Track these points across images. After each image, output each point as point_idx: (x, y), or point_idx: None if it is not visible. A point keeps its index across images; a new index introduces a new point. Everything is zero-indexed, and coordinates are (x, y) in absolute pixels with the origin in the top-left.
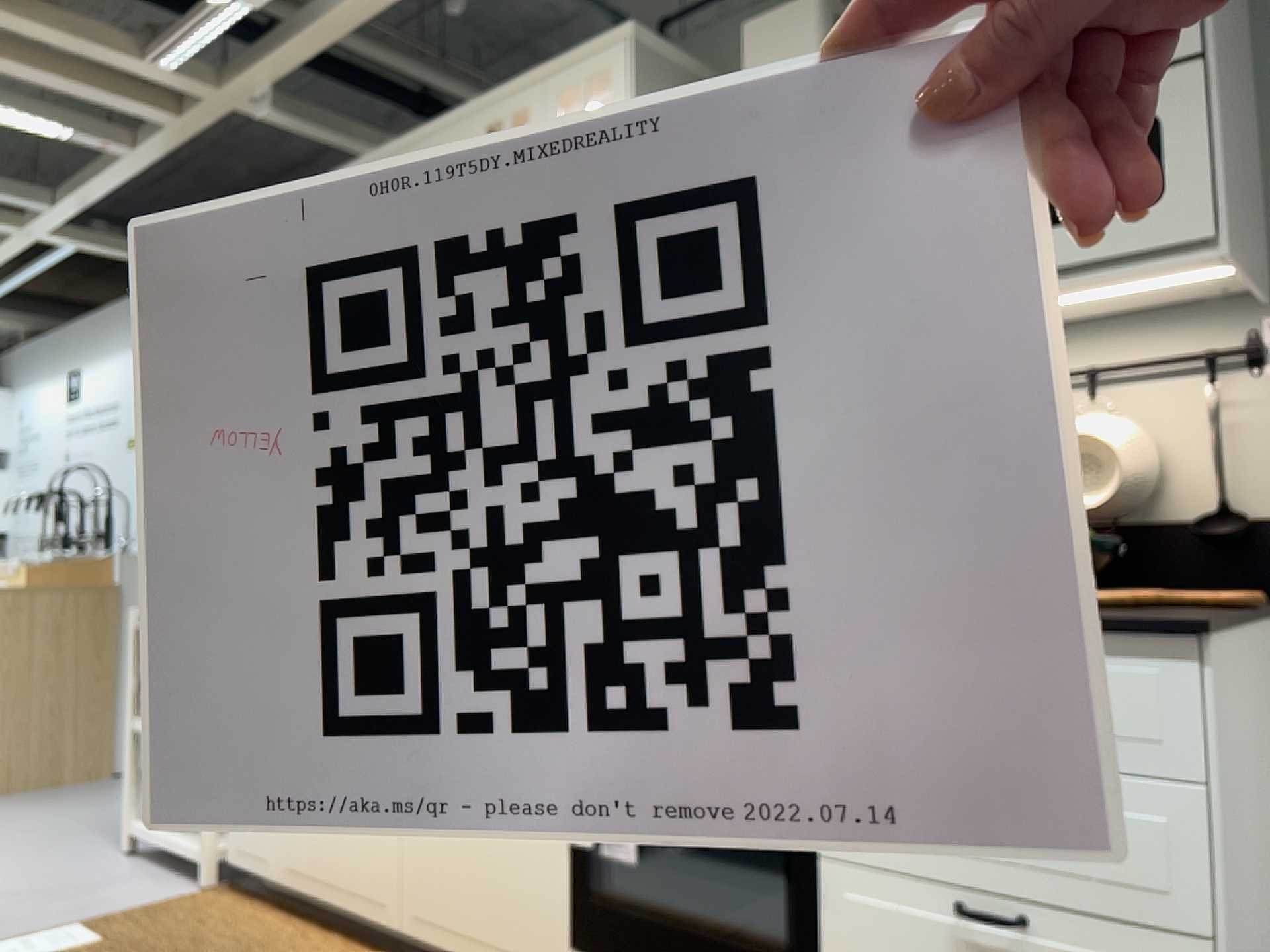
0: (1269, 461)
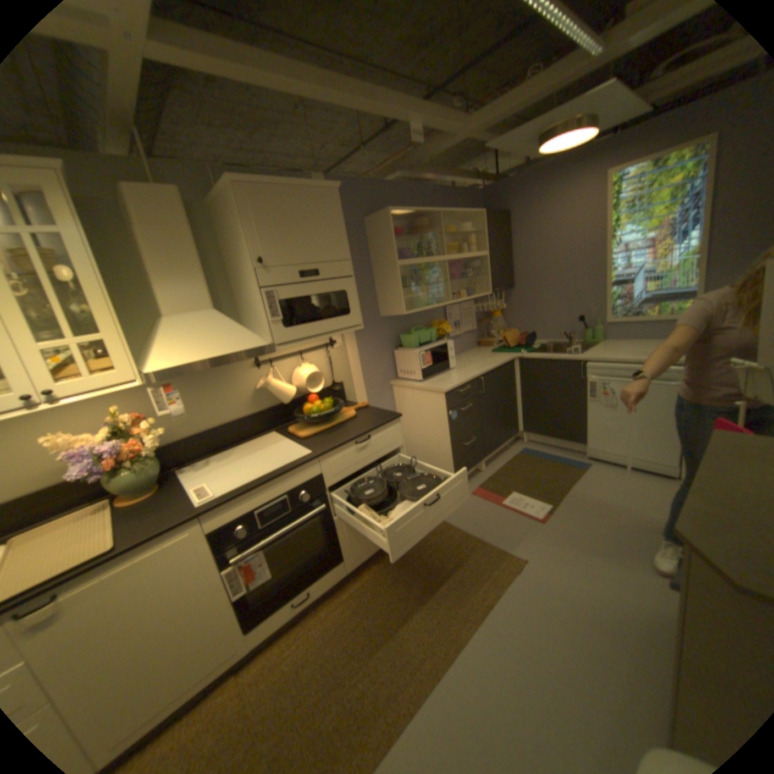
0: (338, 369)
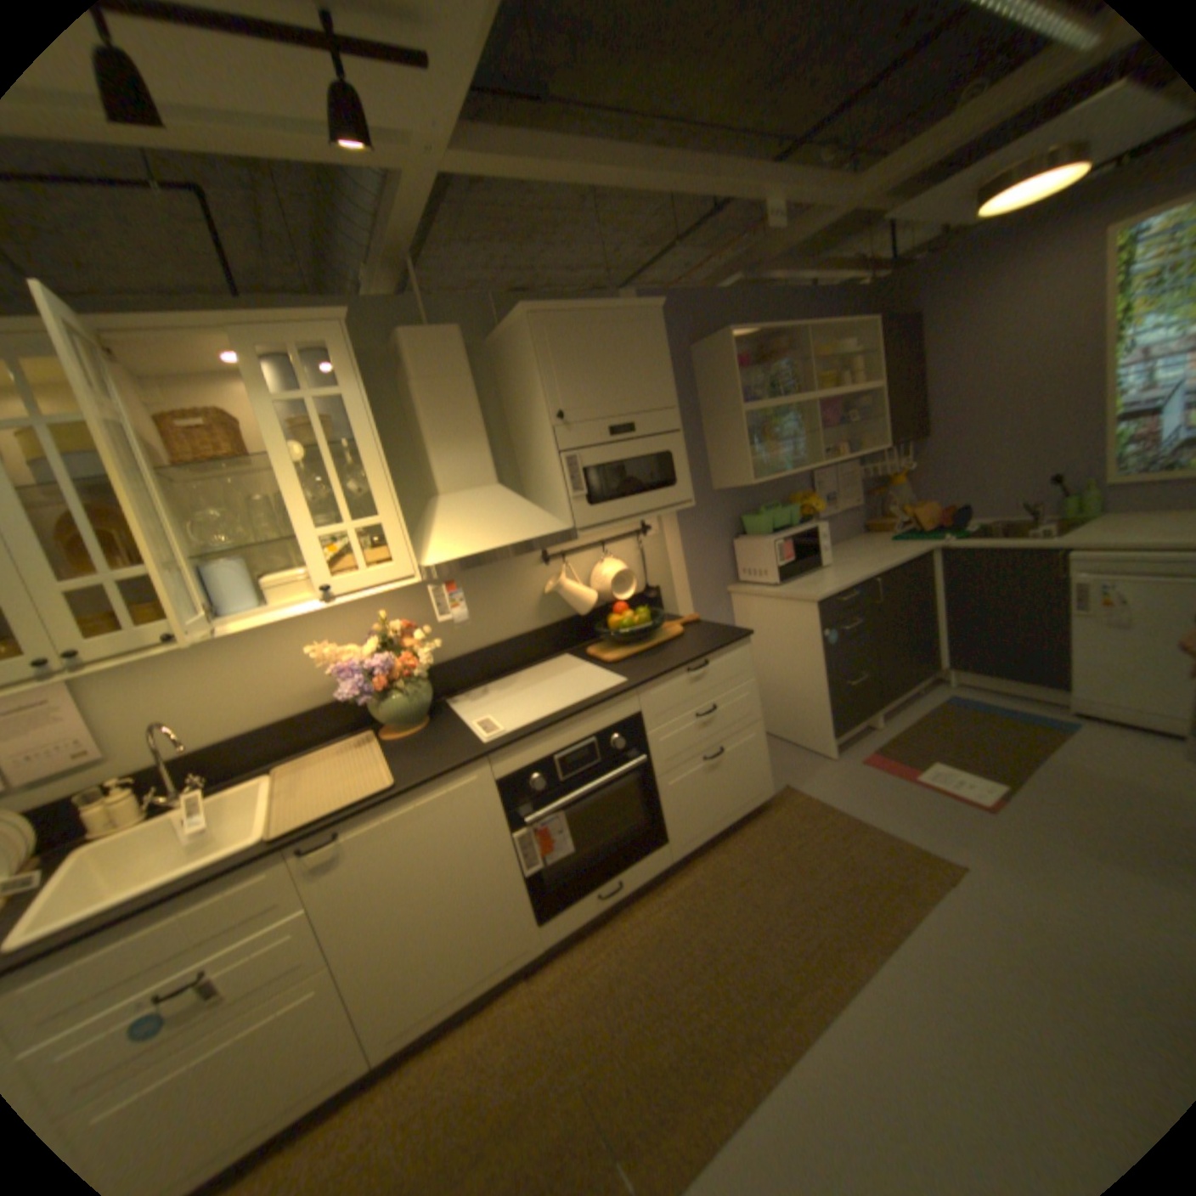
0: (653, 567)
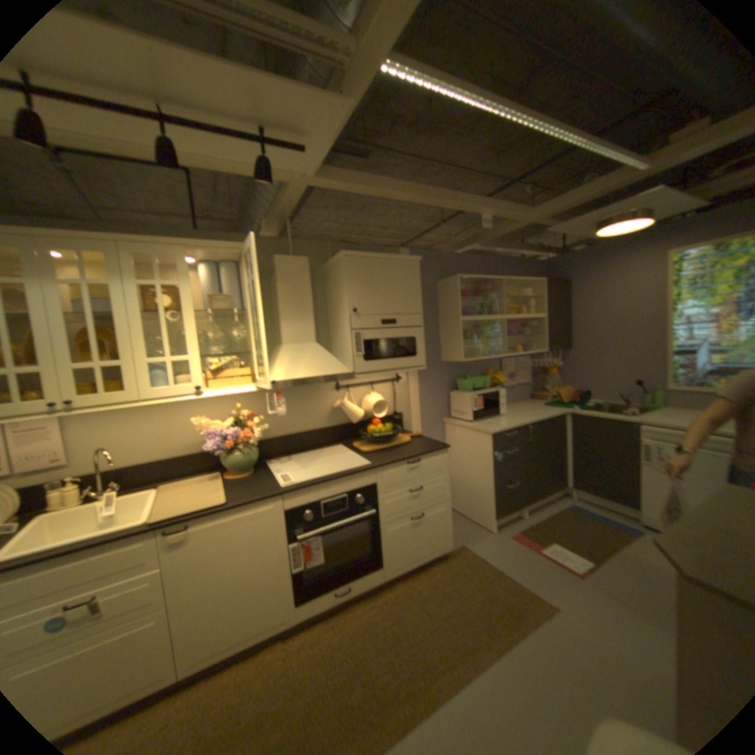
0: (399, 401)
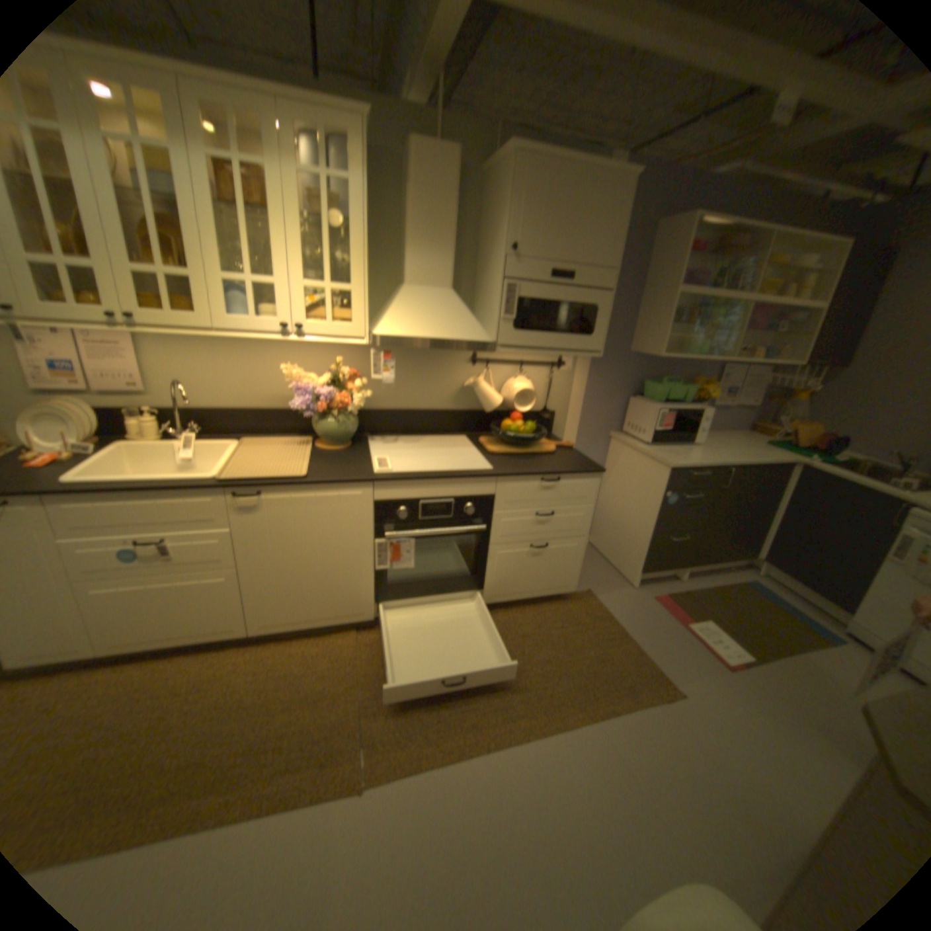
0: (555, 396)
